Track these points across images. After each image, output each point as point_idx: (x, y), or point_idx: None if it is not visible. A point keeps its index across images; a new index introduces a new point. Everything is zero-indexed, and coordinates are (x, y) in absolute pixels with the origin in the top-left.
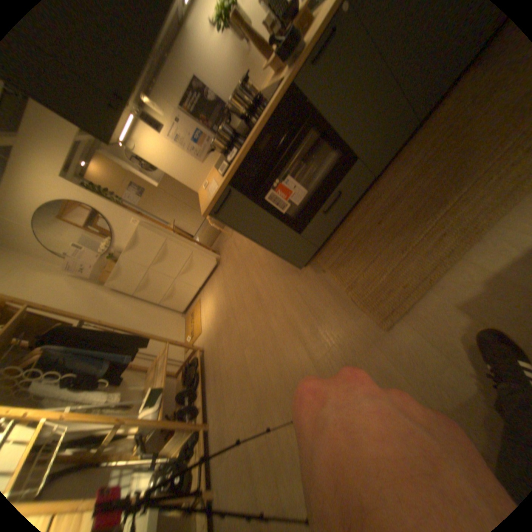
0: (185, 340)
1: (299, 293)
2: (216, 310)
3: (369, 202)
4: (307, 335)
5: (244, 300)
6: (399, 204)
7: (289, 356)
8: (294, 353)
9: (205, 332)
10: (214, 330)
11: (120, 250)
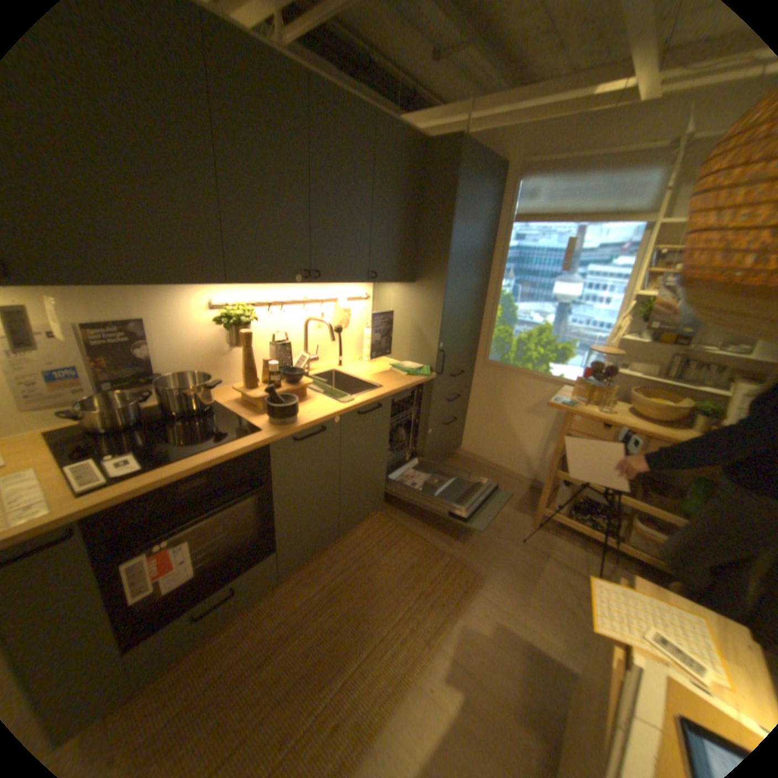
0: None
1: None
2: None
3: (255, 622)
4: None
5: None
6: (294, 646)
7: None
8: None
9: None
10: None
11: None
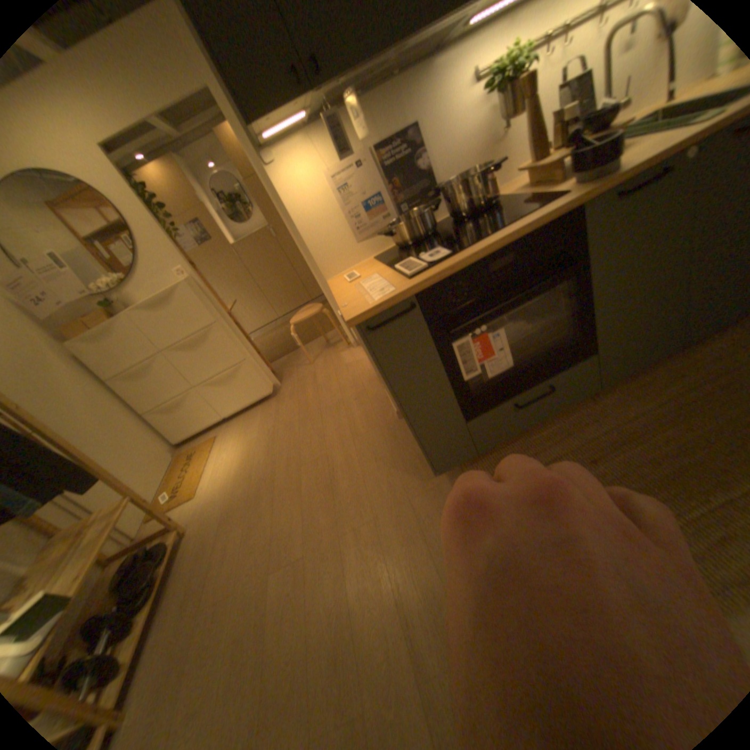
0: (155, 499)
1: (416, 517)
2: (241, 474)
3: (579, 423)
4: (417, 611)
5: (303, 480)
6: (636, 450)
7: (365, 641)
8: (378, 638)
9: (203, 503)
10: (221, 508)
11: (129, 304)
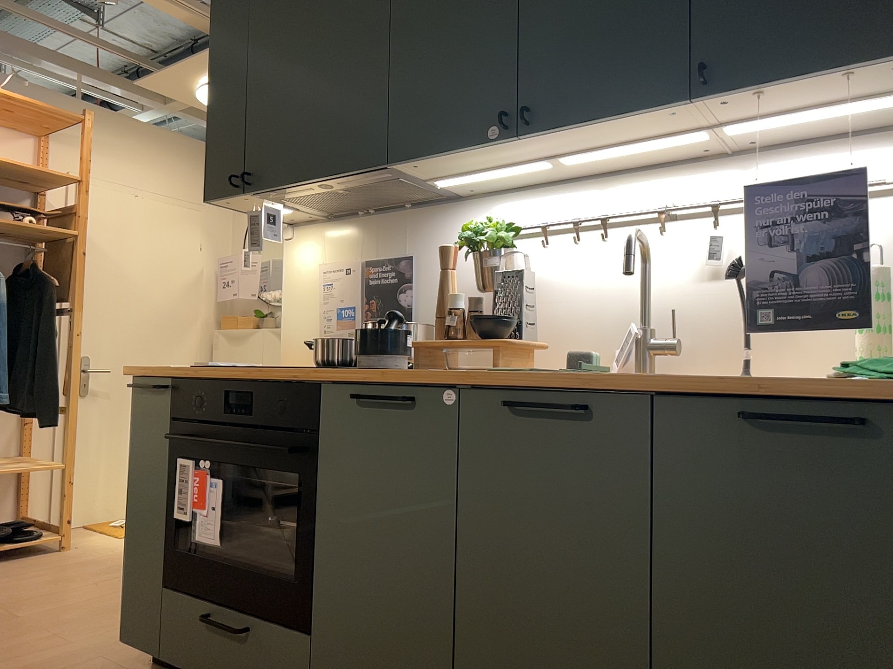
0: (116, 520)
1: (68, 668)
2: None
3: None
4: None
5: None
6: None
7: None
8: None
9: (109, 545)
10: (100, 557)
11: None
